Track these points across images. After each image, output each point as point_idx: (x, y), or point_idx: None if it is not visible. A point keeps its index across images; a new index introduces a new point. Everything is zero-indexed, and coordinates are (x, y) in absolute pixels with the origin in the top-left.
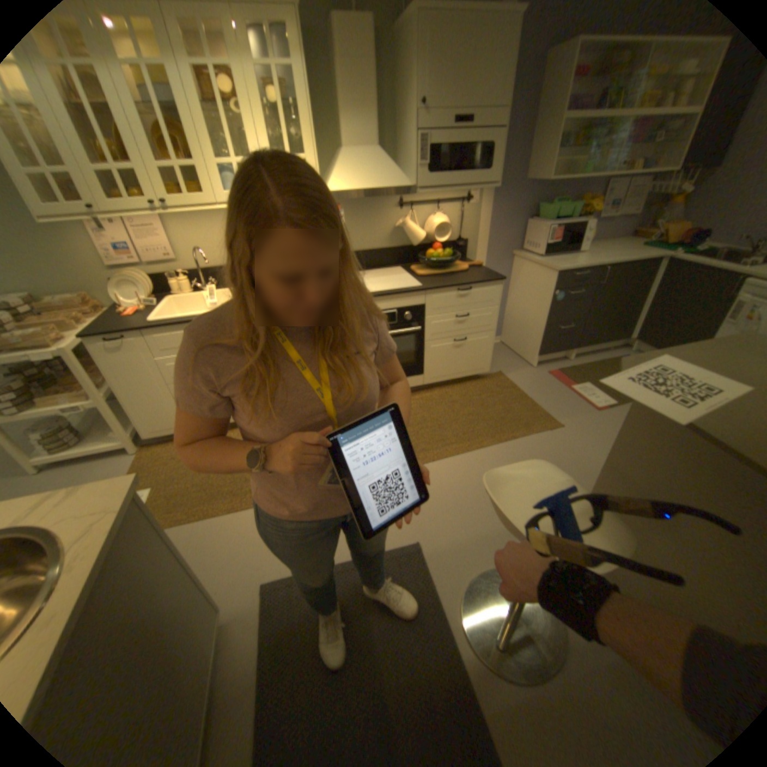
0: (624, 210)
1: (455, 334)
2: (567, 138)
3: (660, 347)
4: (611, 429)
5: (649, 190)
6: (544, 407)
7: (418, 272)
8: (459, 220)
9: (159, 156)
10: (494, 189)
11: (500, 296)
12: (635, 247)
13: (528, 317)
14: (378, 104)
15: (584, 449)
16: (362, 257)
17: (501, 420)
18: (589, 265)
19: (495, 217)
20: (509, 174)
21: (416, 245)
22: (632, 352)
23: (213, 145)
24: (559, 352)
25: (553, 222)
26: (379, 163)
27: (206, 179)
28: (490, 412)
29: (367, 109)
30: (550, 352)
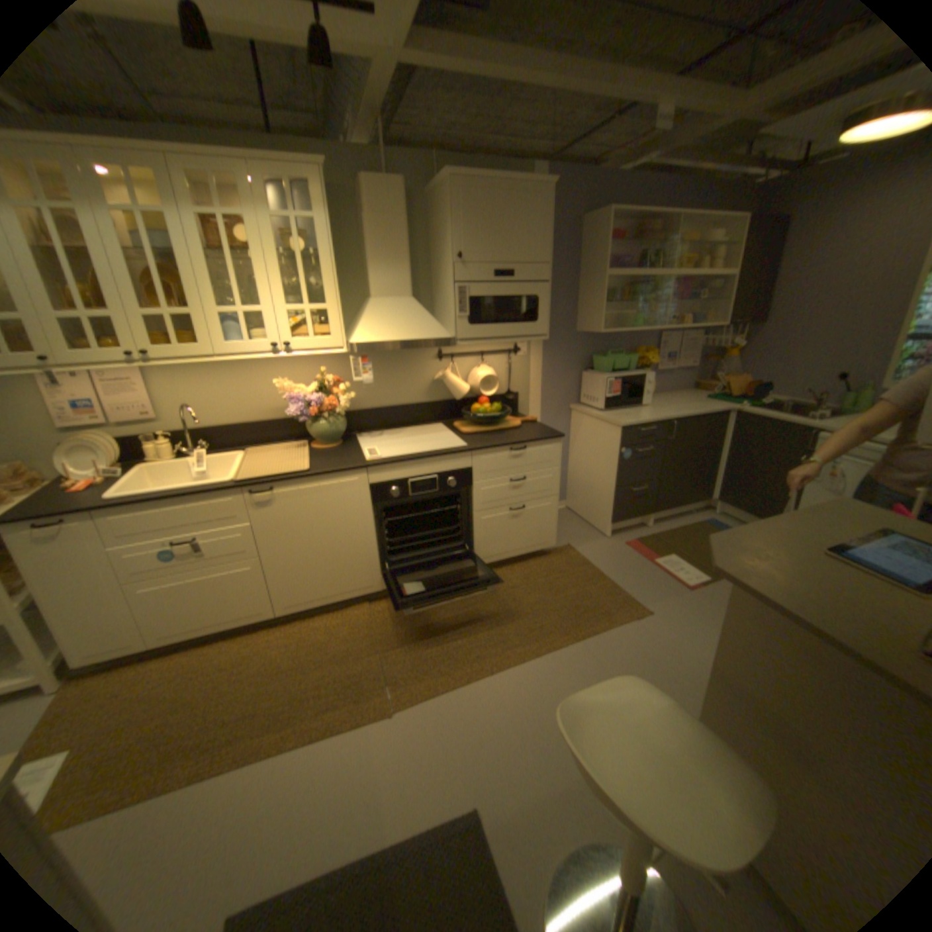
0: (681, 363)
1: (510, 501)
2: (613, 294)
3: (745, 509)
4: (709, 615)
5: (703, 344)
6: (625, 590)
7: (463, 430)
8: (507, 373)
9: (148, 303)
10: (543, 342)
11: (560, 455)
12: (699, 401)
13: (594, 478)
14: (411, 257)
15: (681, 645)
16: (395, 413)
17: (575, 609)
18: (653, 420)
19: (546, 369)
20: (557, 327)
21: (459, 399)
22: (716, 515)
23: (217, 293)
24: (635, 519)
25: (609, 375)
26: (413, 314)
27: (204, 328)
28: (560, 599)
29: (399, 262)
30: (624, 519)
